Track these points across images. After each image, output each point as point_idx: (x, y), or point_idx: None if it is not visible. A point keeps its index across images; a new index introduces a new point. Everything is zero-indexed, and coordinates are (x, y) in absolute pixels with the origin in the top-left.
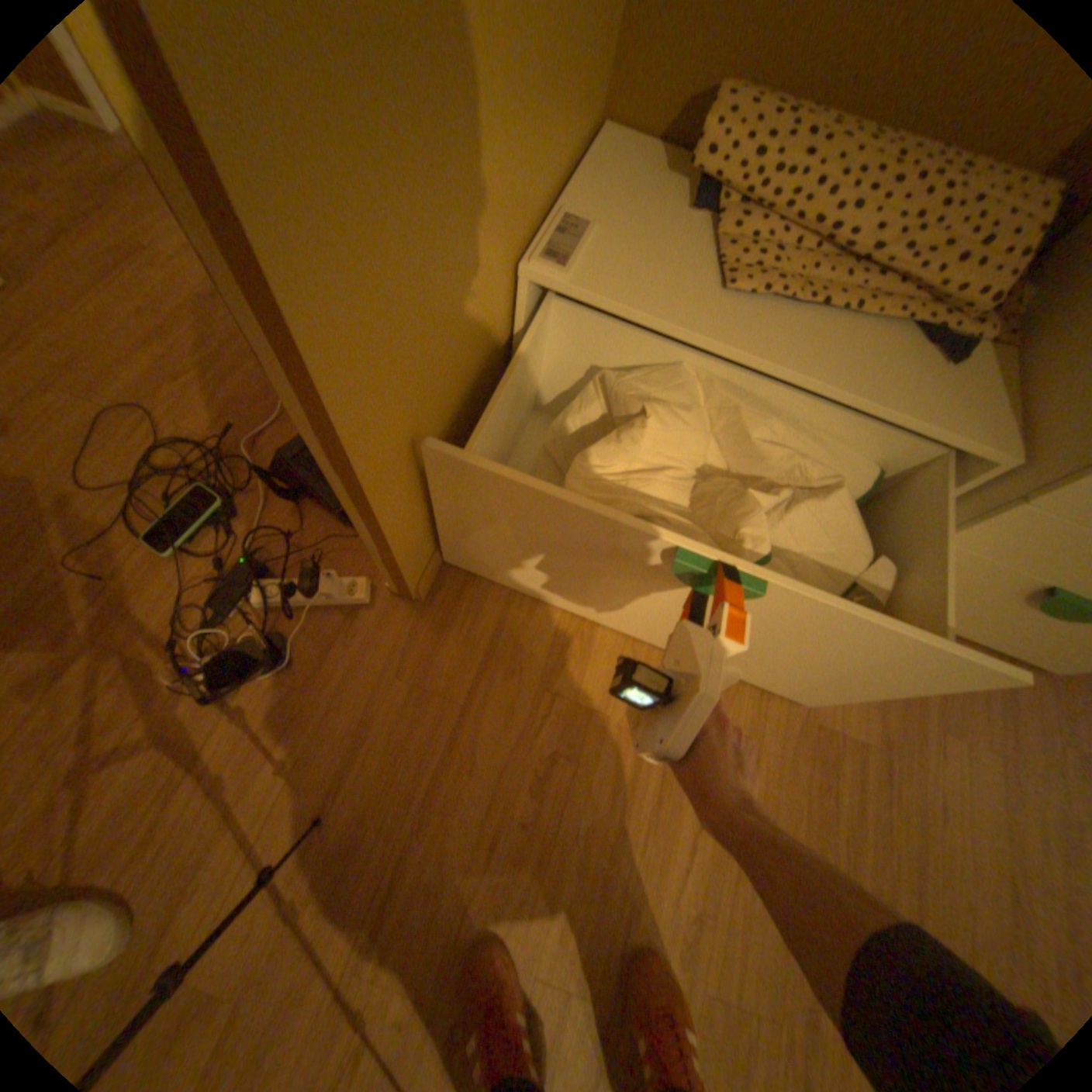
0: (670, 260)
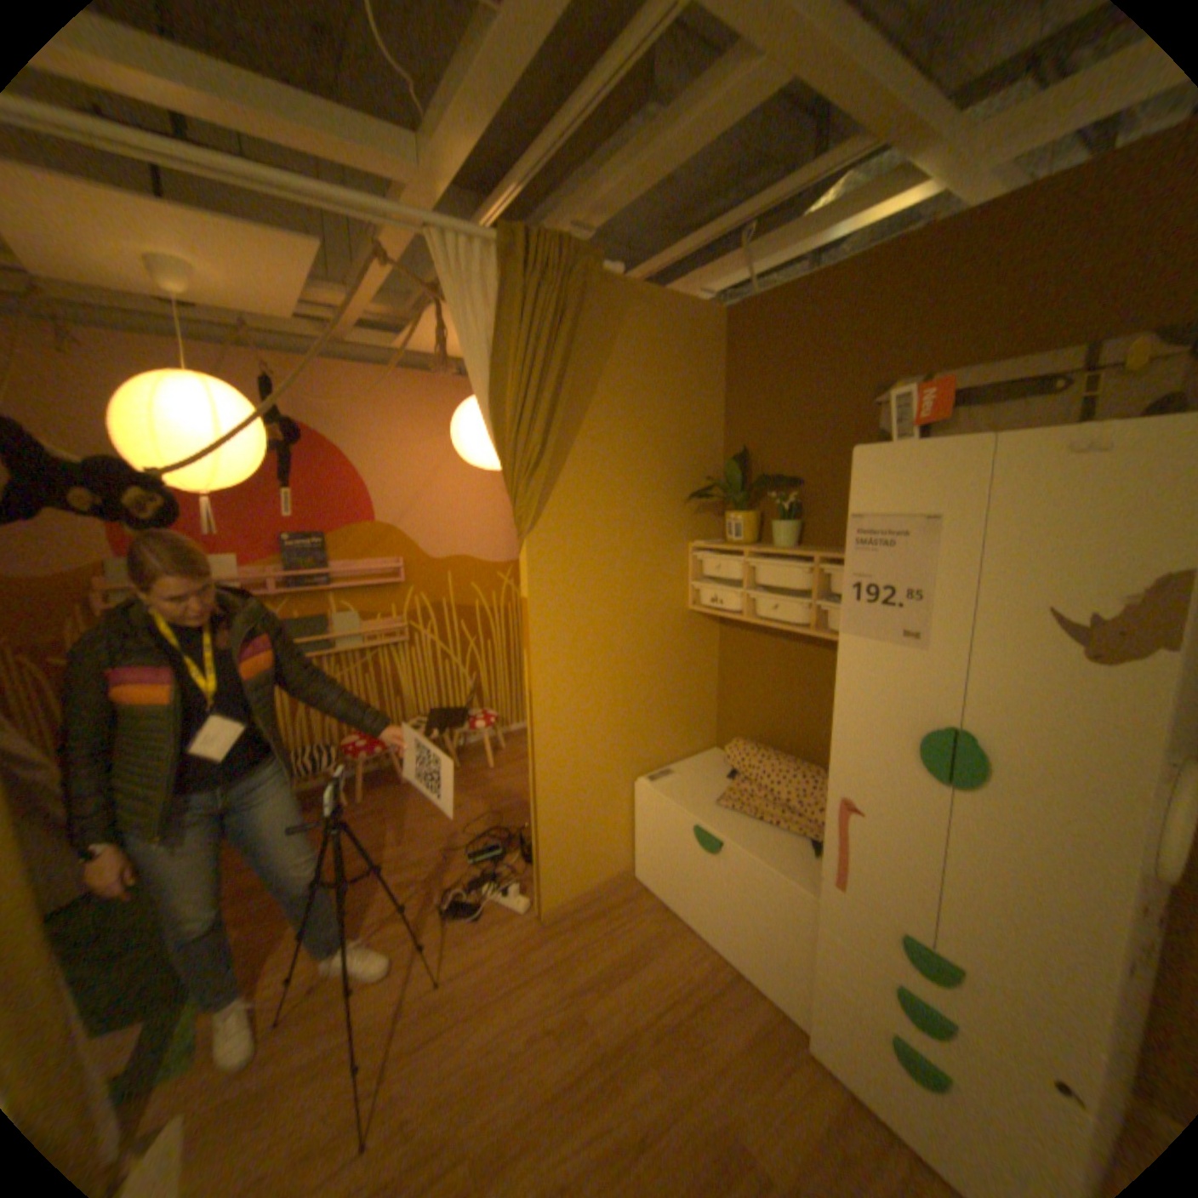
0: (701, 791)
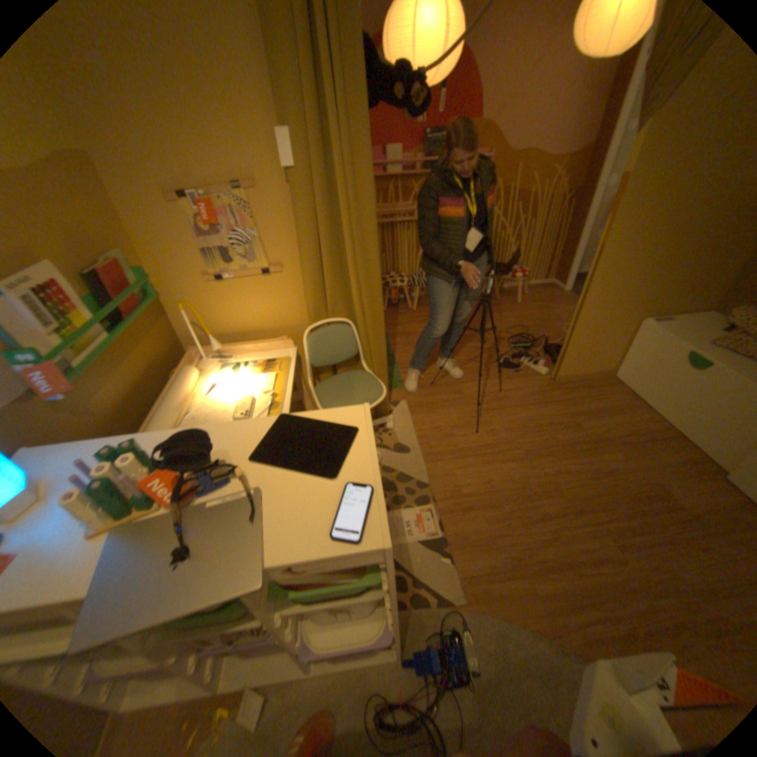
0: (698, 333)
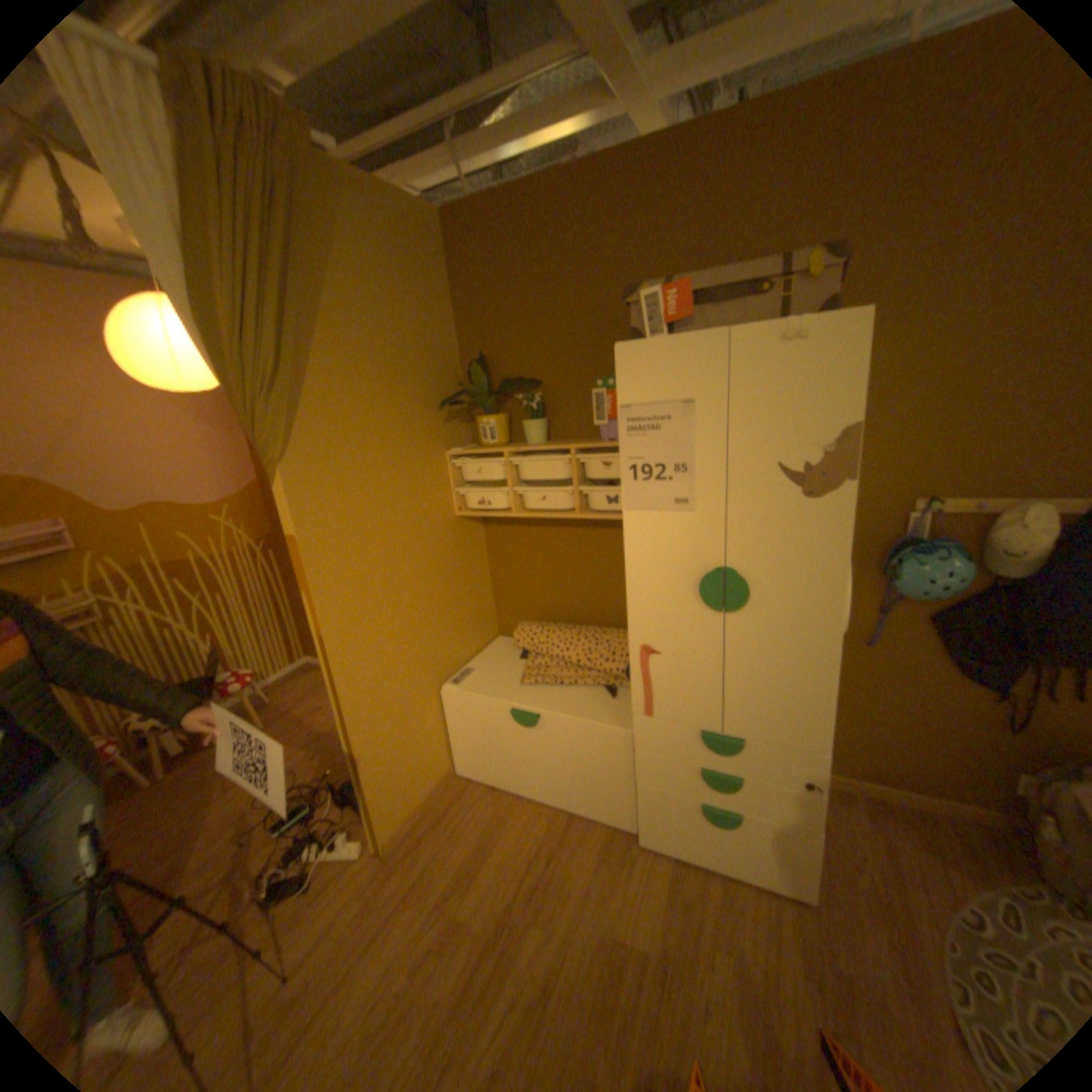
0: (502, 678)
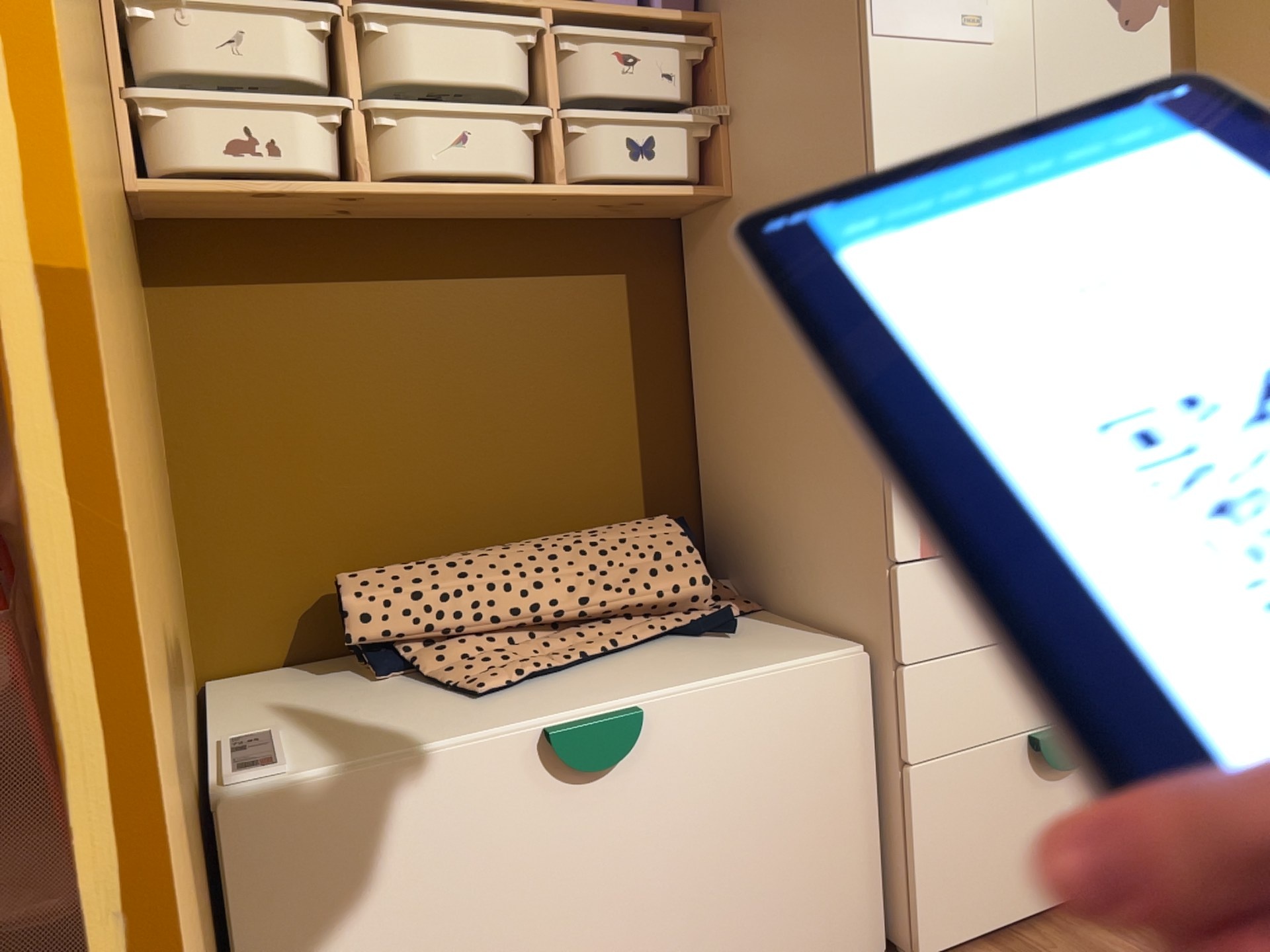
0: (398, 713)
